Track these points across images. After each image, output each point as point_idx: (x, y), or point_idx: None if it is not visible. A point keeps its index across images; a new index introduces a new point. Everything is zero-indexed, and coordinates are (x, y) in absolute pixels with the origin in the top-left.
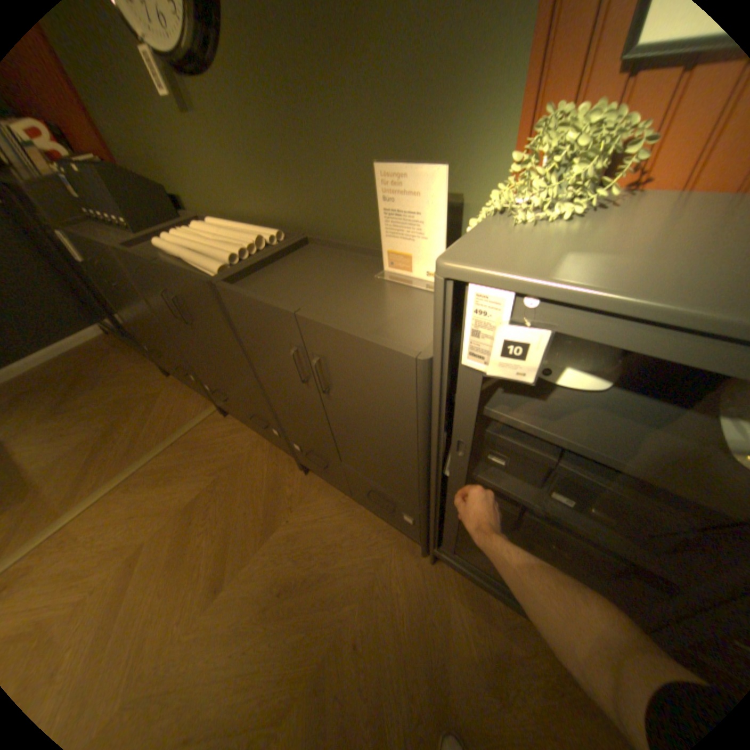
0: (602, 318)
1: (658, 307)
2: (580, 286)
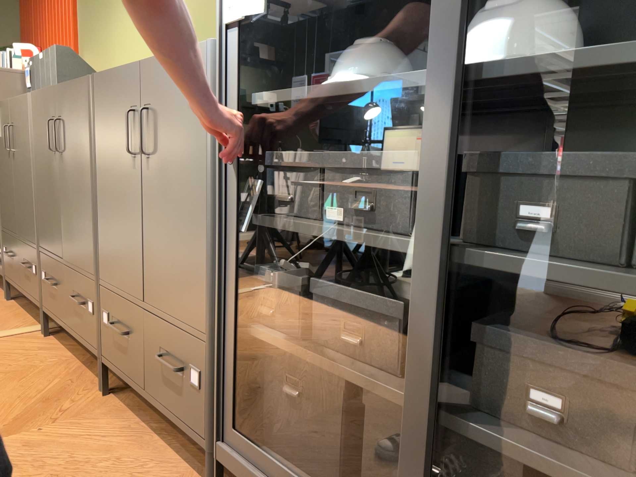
0: None
1: None
2: None
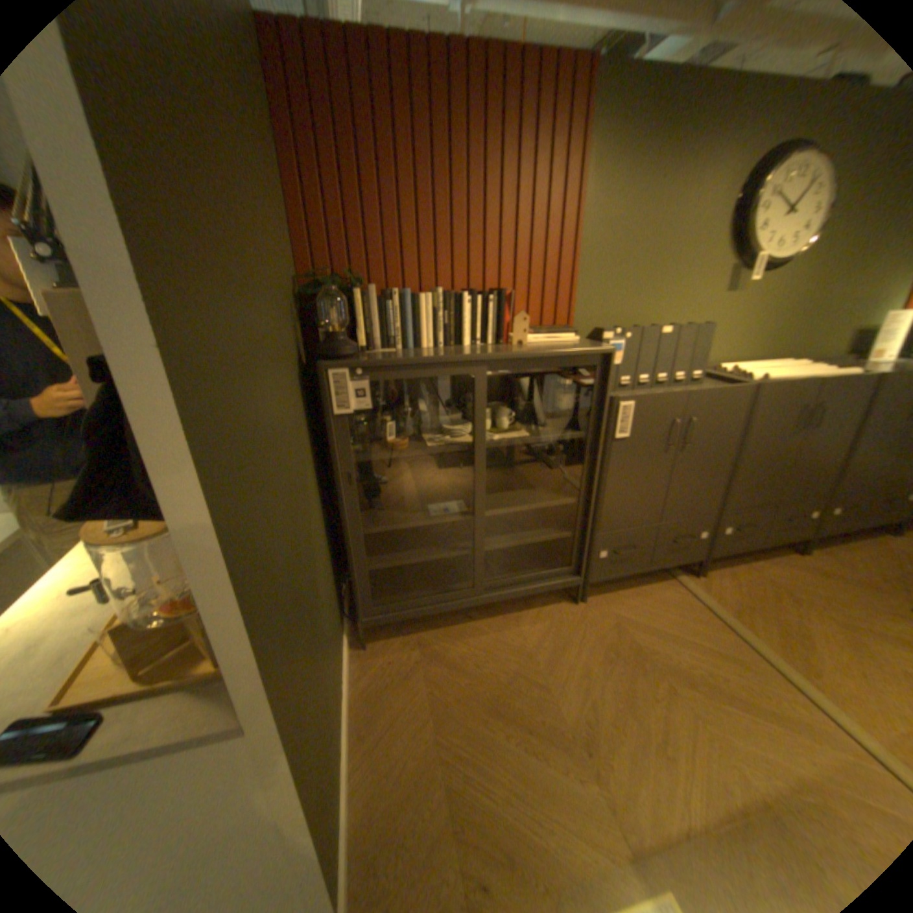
0: None
1: None
2: None
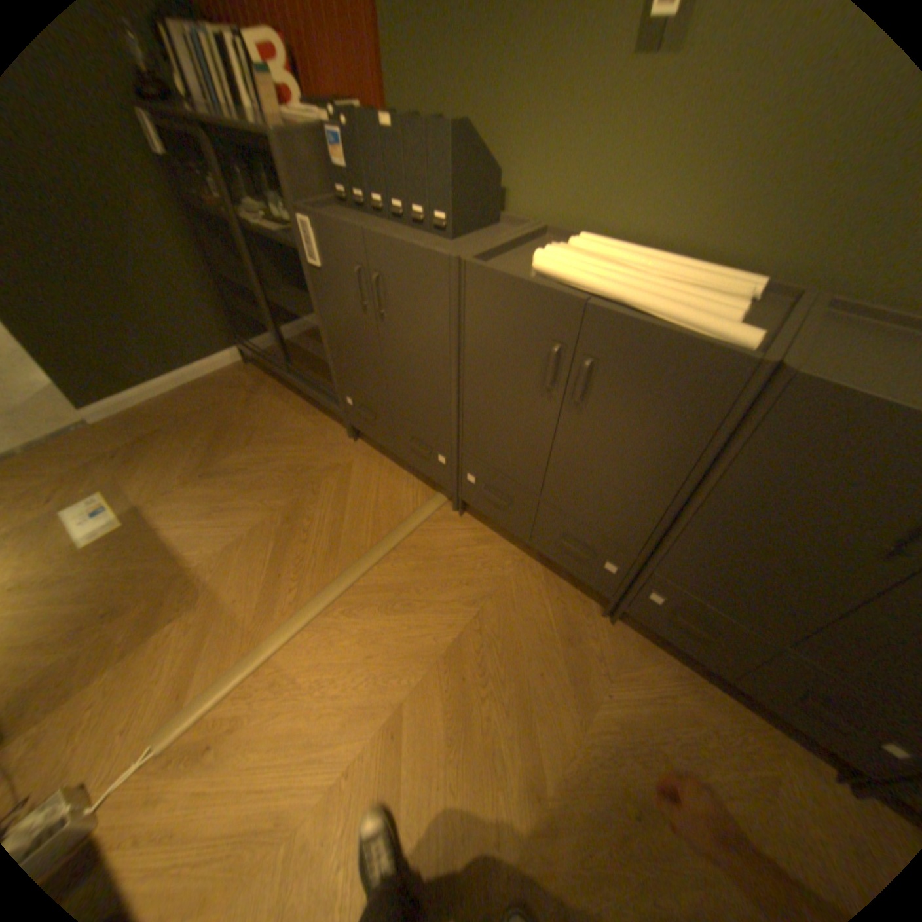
0: None
1: None
2: None
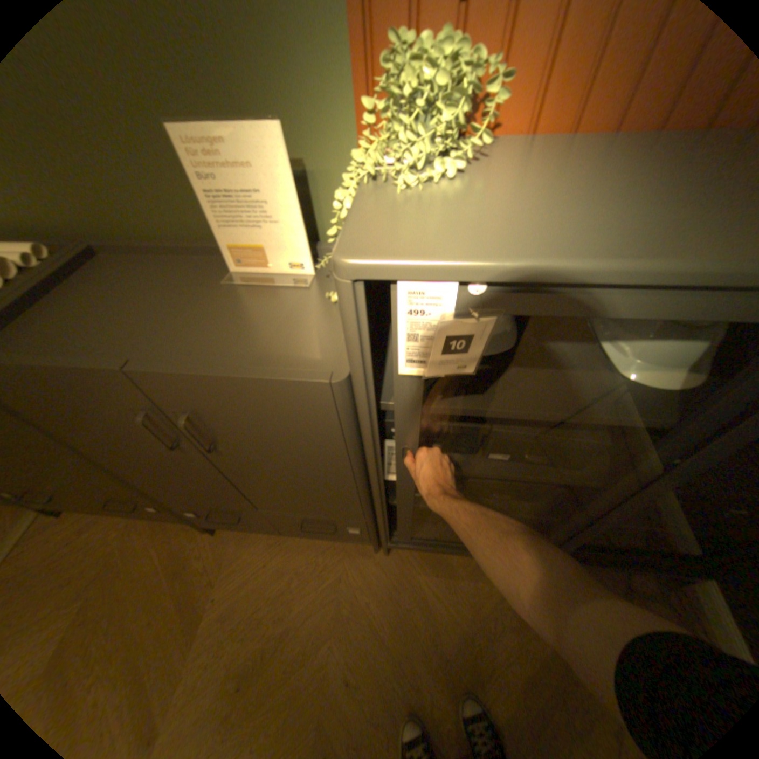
0: (547, 291)
1: (609, 269)
2: (525, 261)
